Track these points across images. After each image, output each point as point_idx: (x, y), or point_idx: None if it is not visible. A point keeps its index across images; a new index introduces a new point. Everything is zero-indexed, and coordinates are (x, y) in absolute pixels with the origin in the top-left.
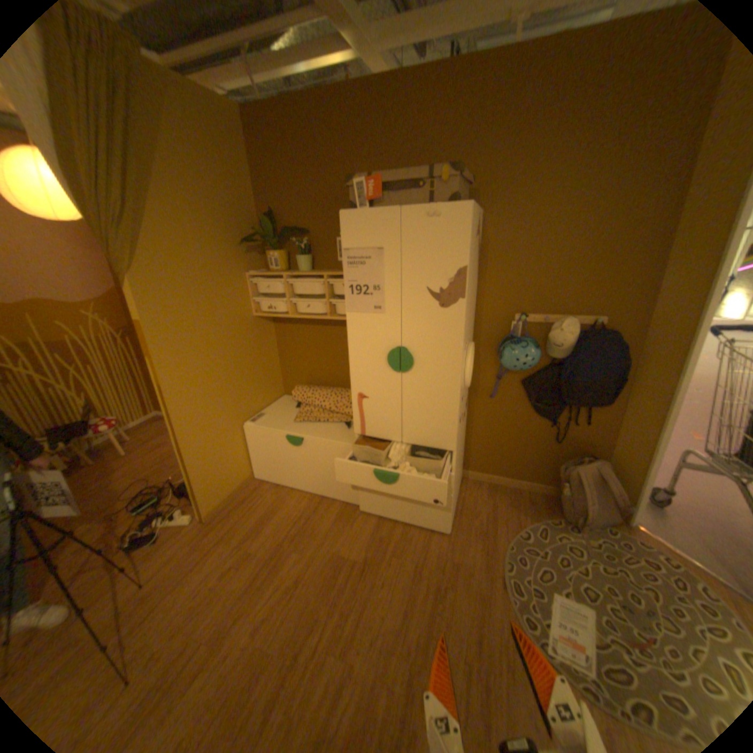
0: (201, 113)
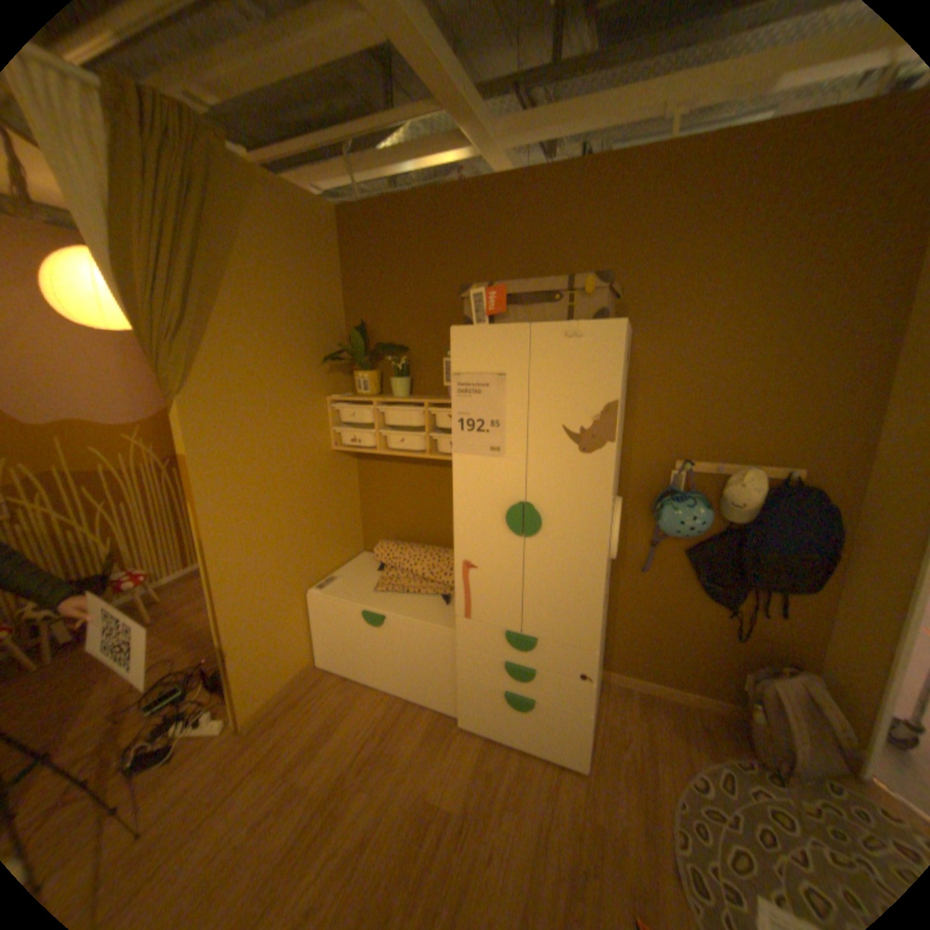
0: (291, 213)
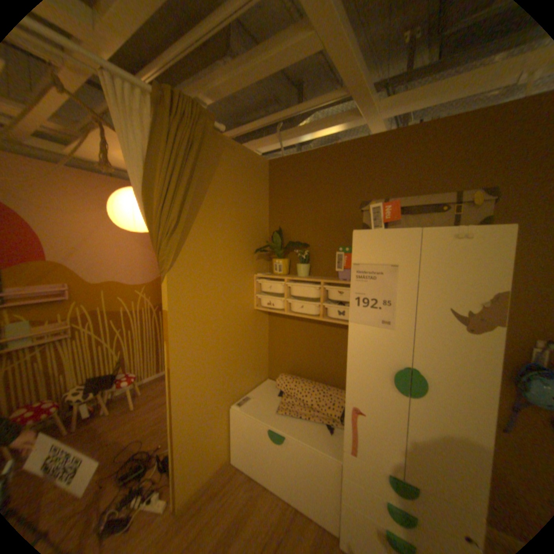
0: (244, 164)
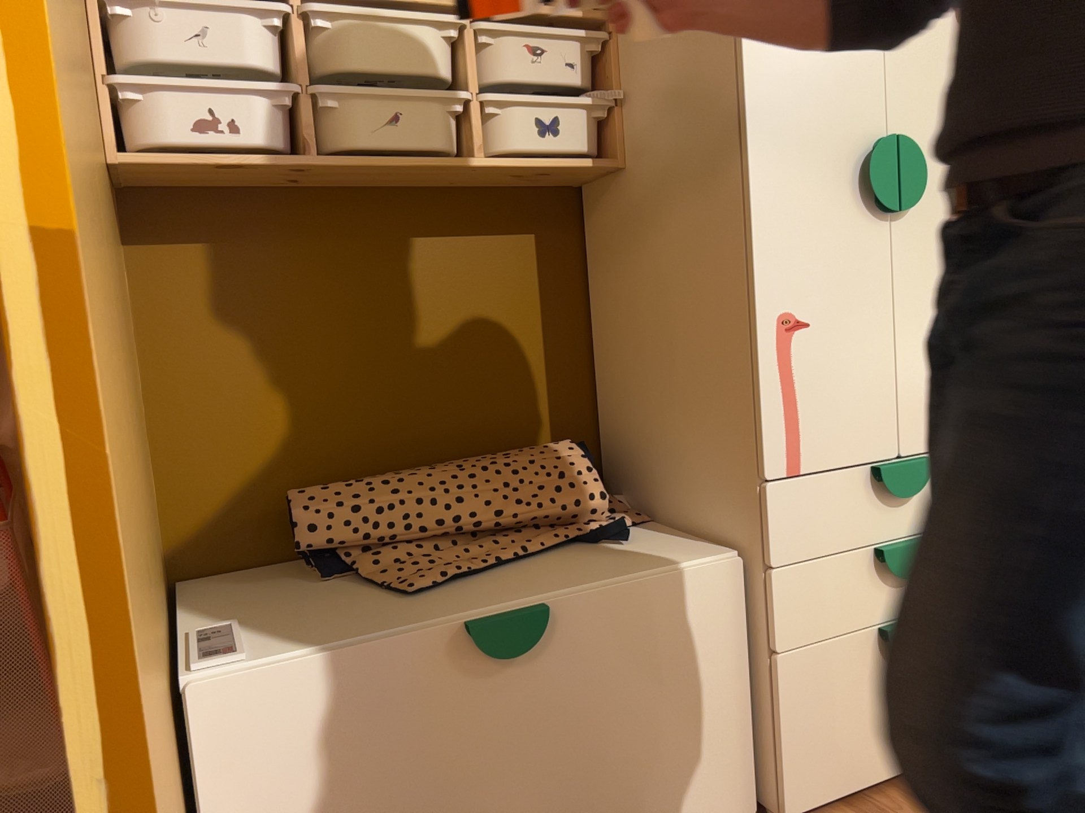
0: None
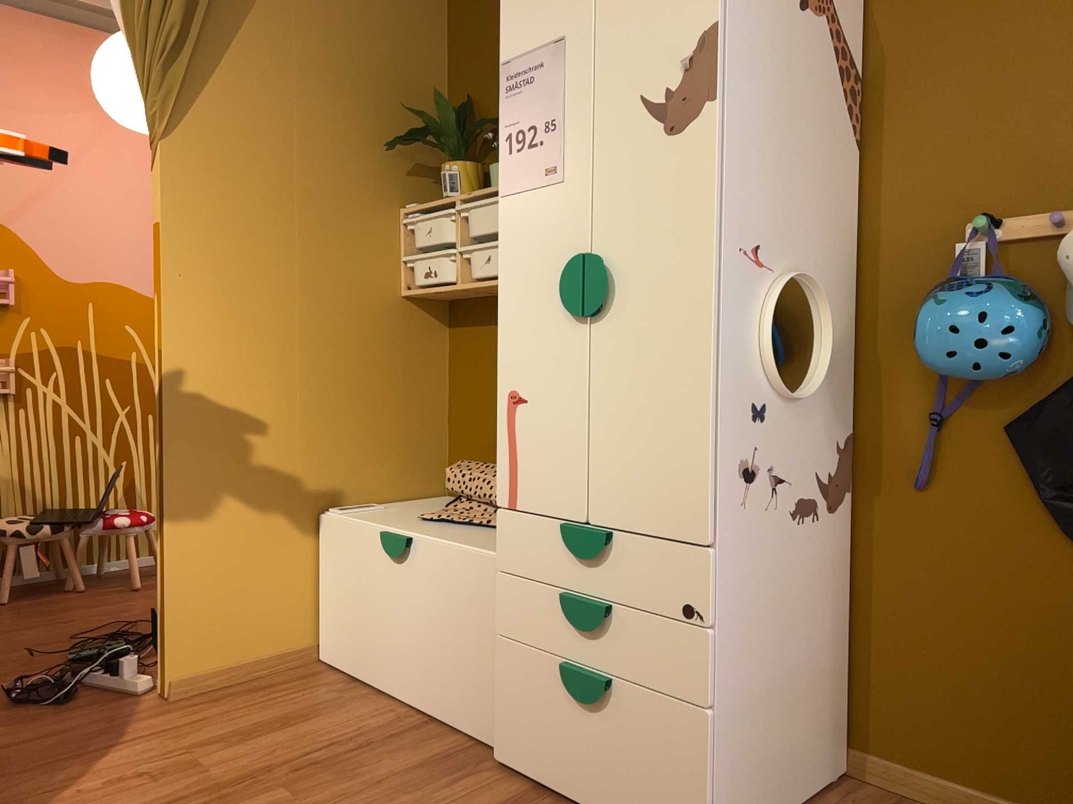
0: None
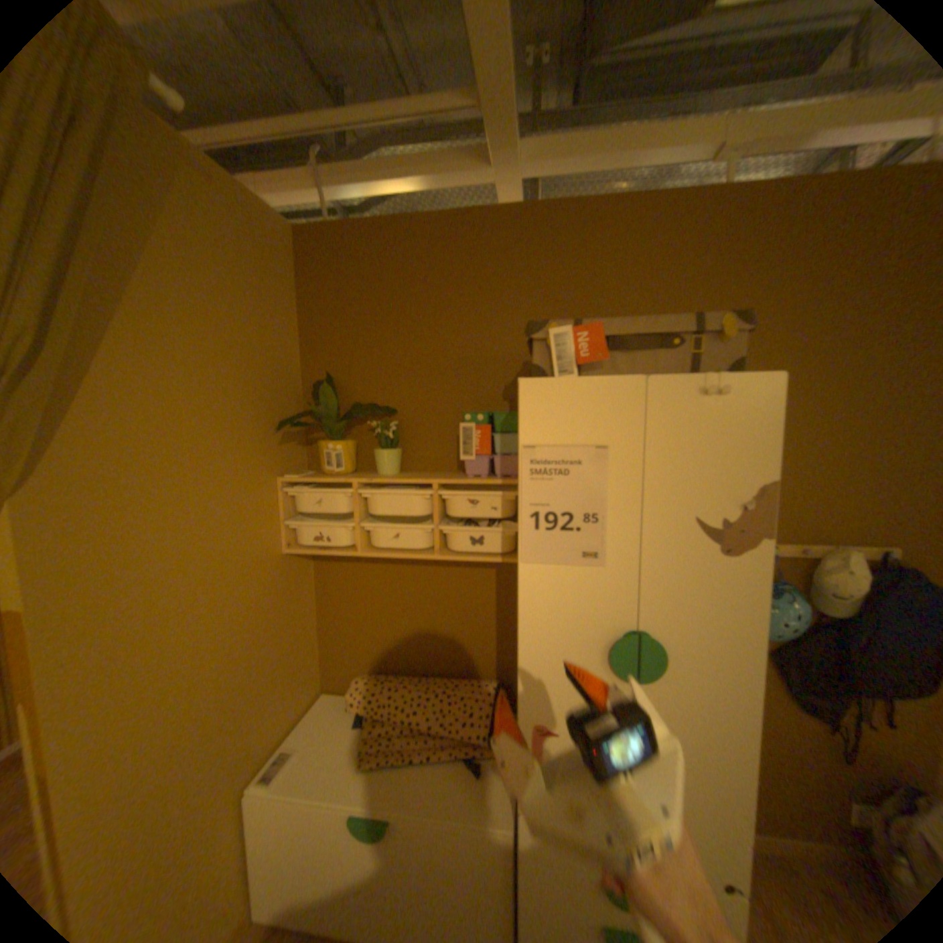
0: (237, 220)
